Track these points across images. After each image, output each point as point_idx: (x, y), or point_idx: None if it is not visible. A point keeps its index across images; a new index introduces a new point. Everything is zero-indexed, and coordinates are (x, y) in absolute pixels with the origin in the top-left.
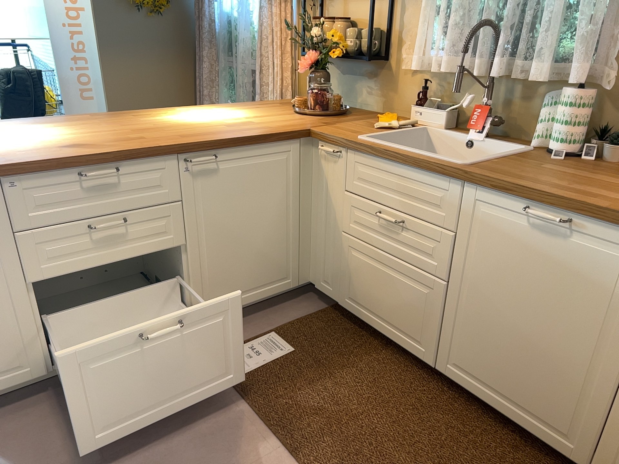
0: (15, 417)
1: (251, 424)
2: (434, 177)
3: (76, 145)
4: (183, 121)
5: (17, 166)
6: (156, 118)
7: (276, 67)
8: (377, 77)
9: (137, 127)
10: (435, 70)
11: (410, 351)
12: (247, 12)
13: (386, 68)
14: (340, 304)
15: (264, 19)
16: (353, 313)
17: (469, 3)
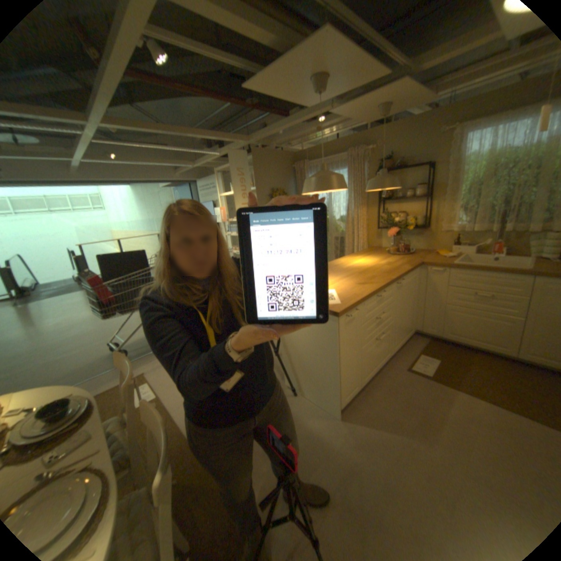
0: (358, 412)
1: (462, 396)
2: (514, 275)
3: (360, 284)
4: (362, 266)
5: (366, 297)
6: (347, 266)
7: (357, 235)
8: (422, 234)
9: (355, 272)
10: (464, 229)
11: (499, 353)
12: (333, 212)
13: (429, 230)
14: (444, 338)
15: (349, 214)
16: (454, 341)
17: (487, 202)
